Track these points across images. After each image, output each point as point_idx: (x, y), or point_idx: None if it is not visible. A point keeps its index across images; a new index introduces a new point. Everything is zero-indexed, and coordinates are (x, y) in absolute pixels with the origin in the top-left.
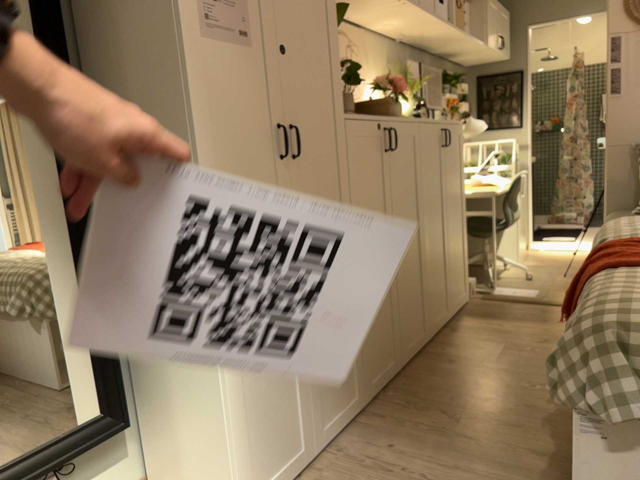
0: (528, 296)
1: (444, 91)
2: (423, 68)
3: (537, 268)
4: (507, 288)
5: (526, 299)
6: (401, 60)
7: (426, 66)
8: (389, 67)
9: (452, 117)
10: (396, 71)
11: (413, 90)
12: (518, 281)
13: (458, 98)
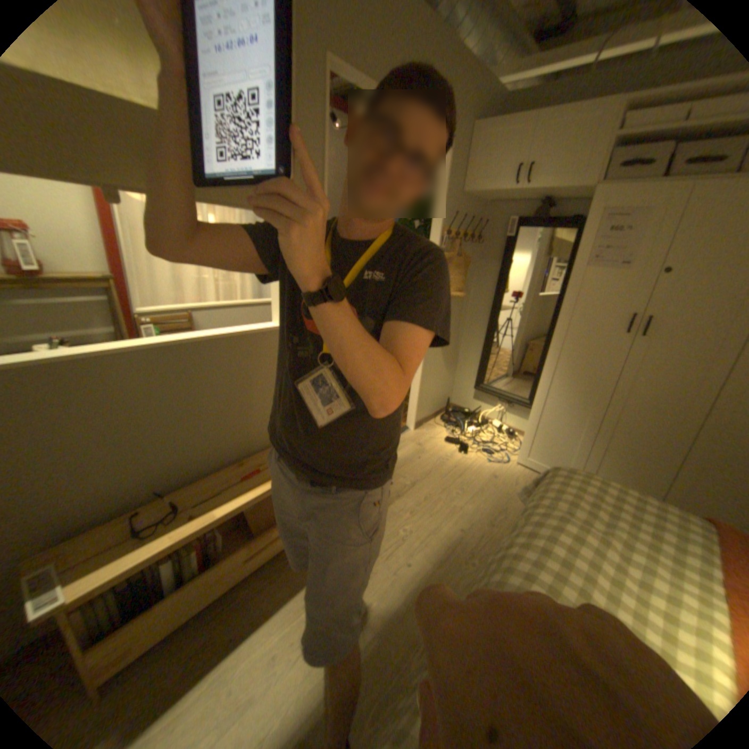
0: None
1: None
2: None
3: None
4: None
5: None
6: None
7: None
8: None
9: None
10: None
11: None
12: None
13: None
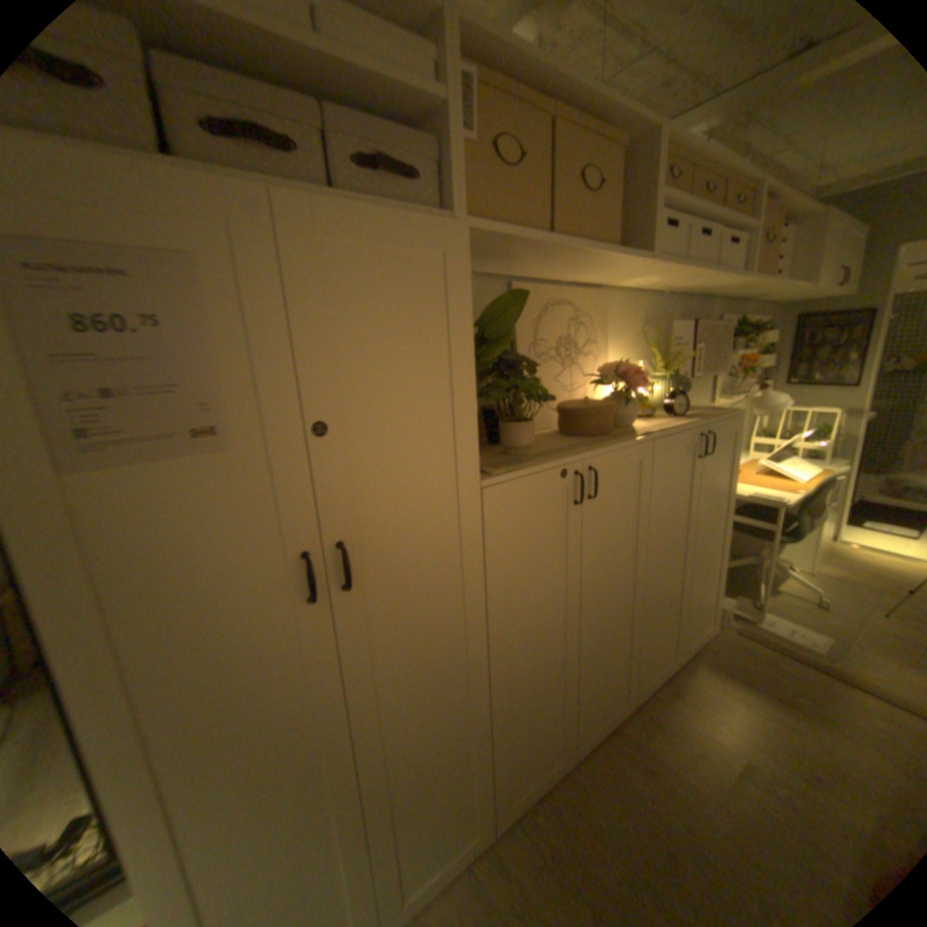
0: (810, 650)
1: (738, 345)
2: (706, 320)
3: (841, 587)
4: (782, 619)
5: (806, 659)
6: (668, 320)
7: (713, 316)
8: (643, 335)
9: (744, 379)
10: (656, 335)
11: (674, 366)
12: (804, 609)
13: (762, 347)
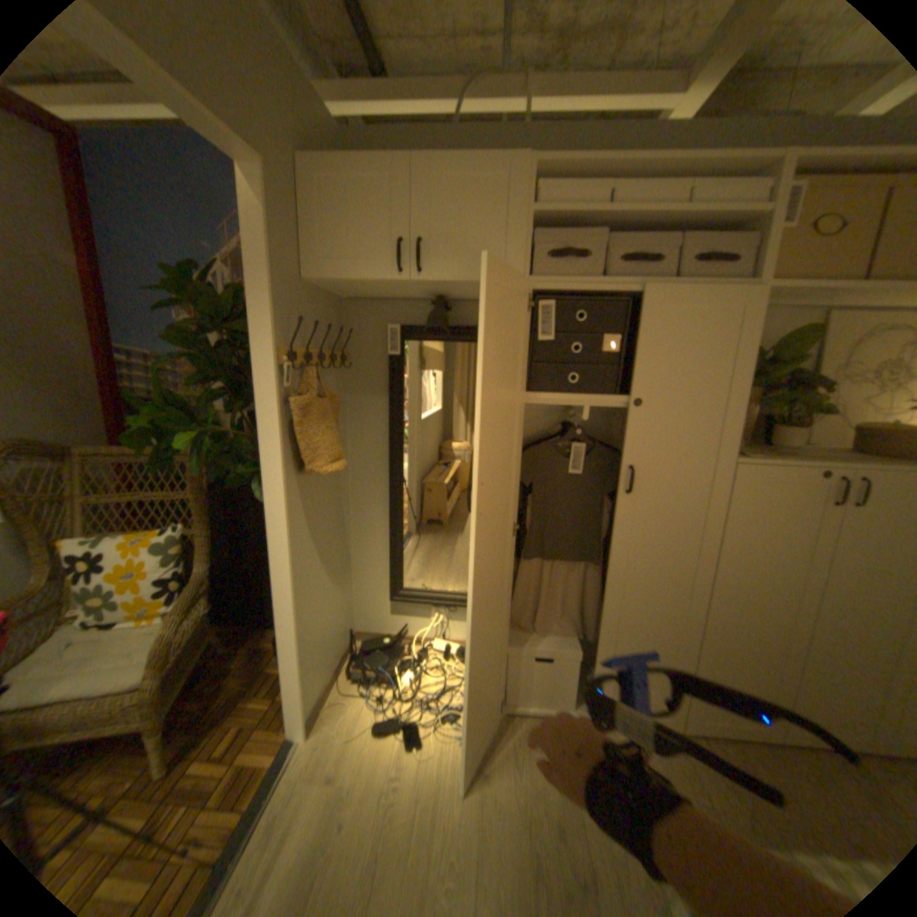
0: None
1: None
2: None
3: None
4: None
5: None
6: None
7: None
8: None
9: None
10: None
11: None
12: None
13: None
